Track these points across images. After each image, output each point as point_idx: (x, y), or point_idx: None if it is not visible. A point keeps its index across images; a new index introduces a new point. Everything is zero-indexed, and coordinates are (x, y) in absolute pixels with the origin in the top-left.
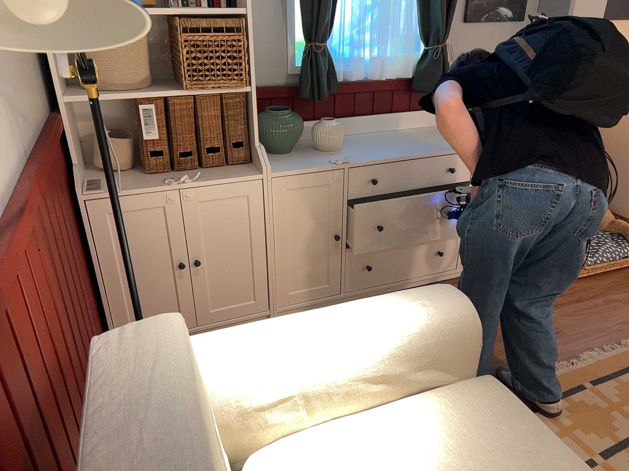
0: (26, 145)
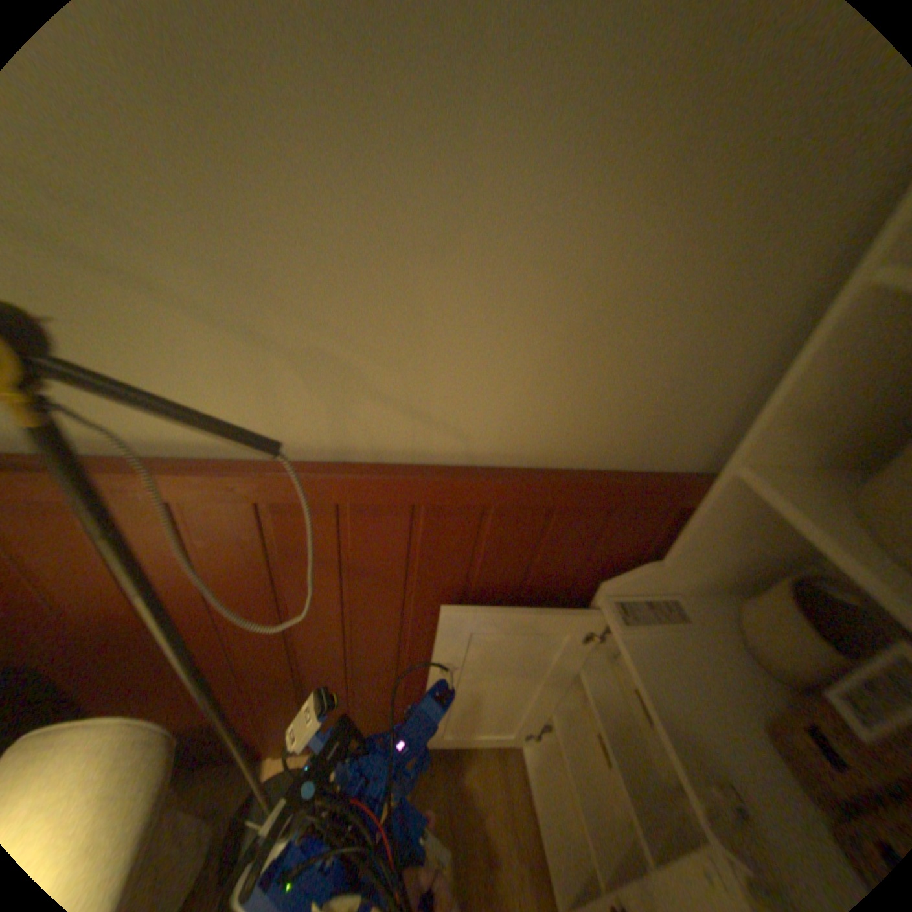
0: (403, 449)
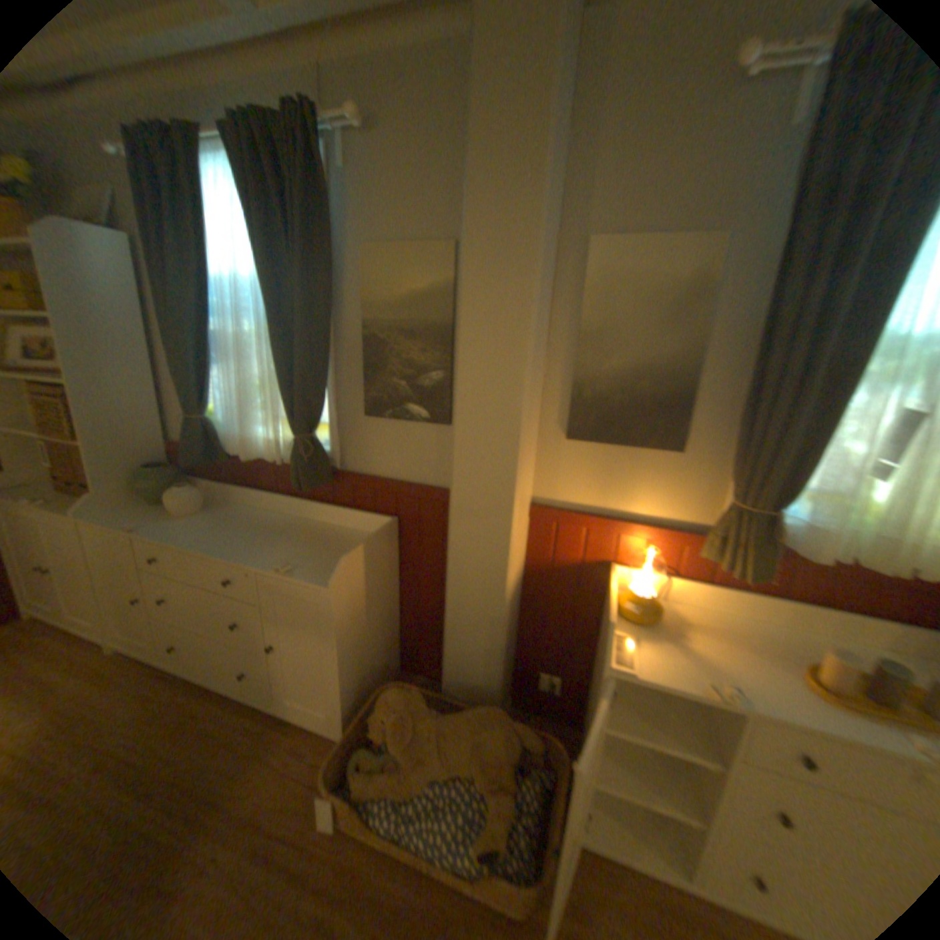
0: None
